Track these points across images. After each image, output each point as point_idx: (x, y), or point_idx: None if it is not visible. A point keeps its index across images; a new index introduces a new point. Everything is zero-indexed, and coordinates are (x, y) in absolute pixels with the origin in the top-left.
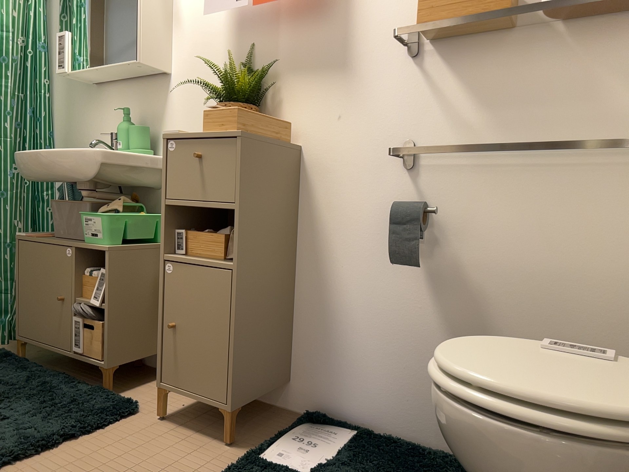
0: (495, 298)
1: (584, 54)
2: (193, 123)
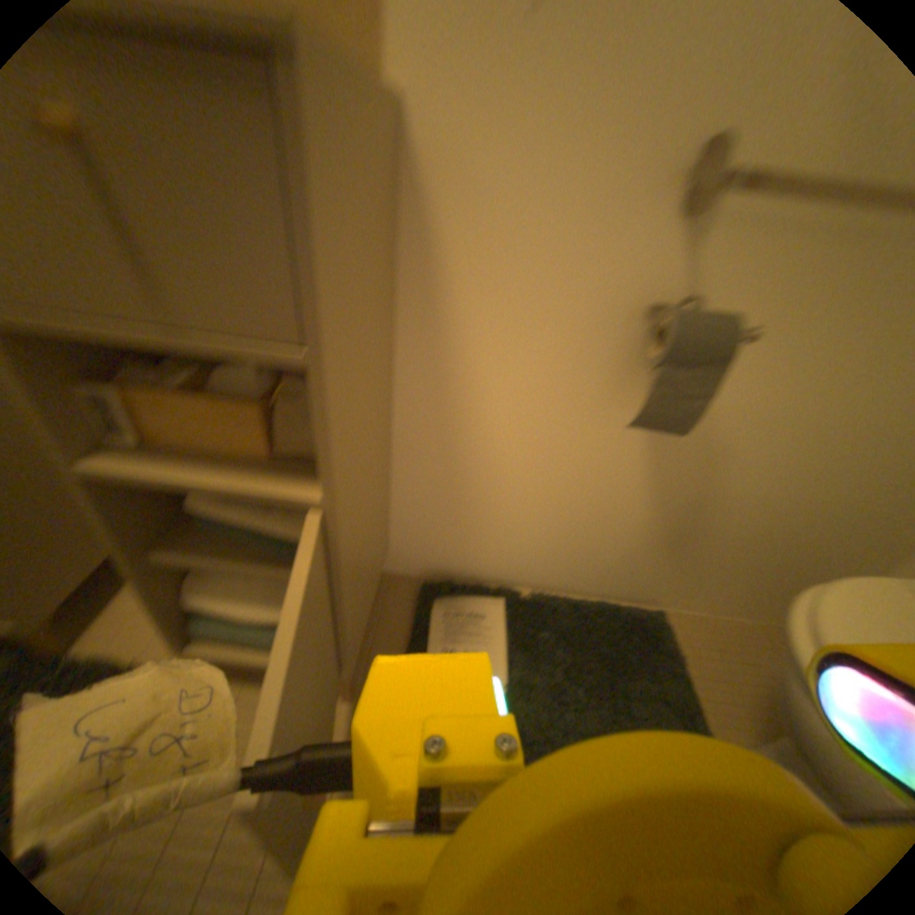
0: (753, 461)
1: None
2: None
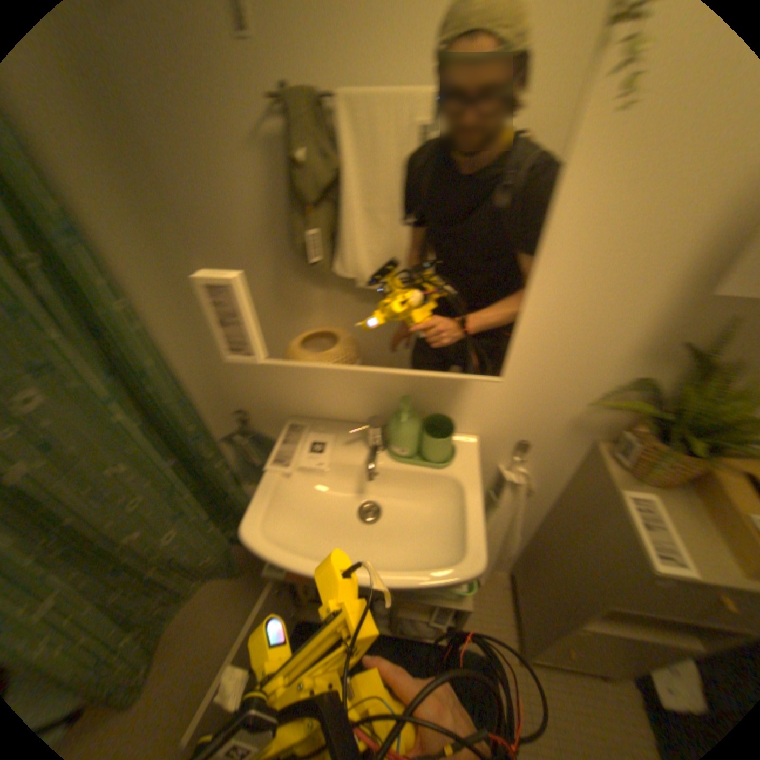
0: None
1: None
2: (526, 403)
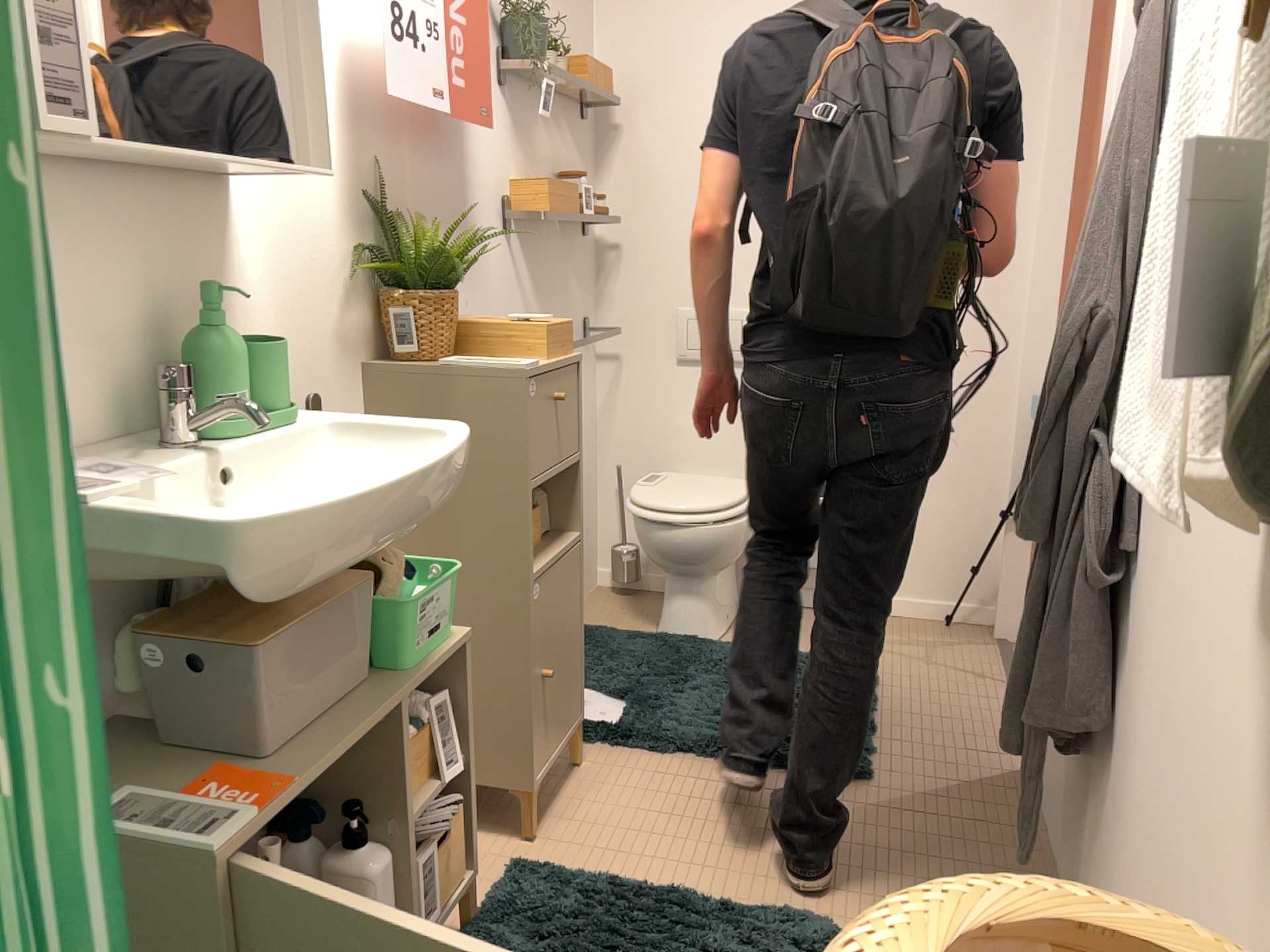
0: None
1: (567, 252)
2: (294, 313)
